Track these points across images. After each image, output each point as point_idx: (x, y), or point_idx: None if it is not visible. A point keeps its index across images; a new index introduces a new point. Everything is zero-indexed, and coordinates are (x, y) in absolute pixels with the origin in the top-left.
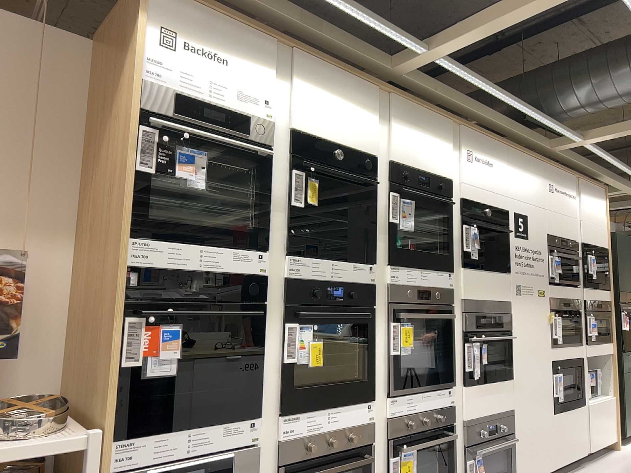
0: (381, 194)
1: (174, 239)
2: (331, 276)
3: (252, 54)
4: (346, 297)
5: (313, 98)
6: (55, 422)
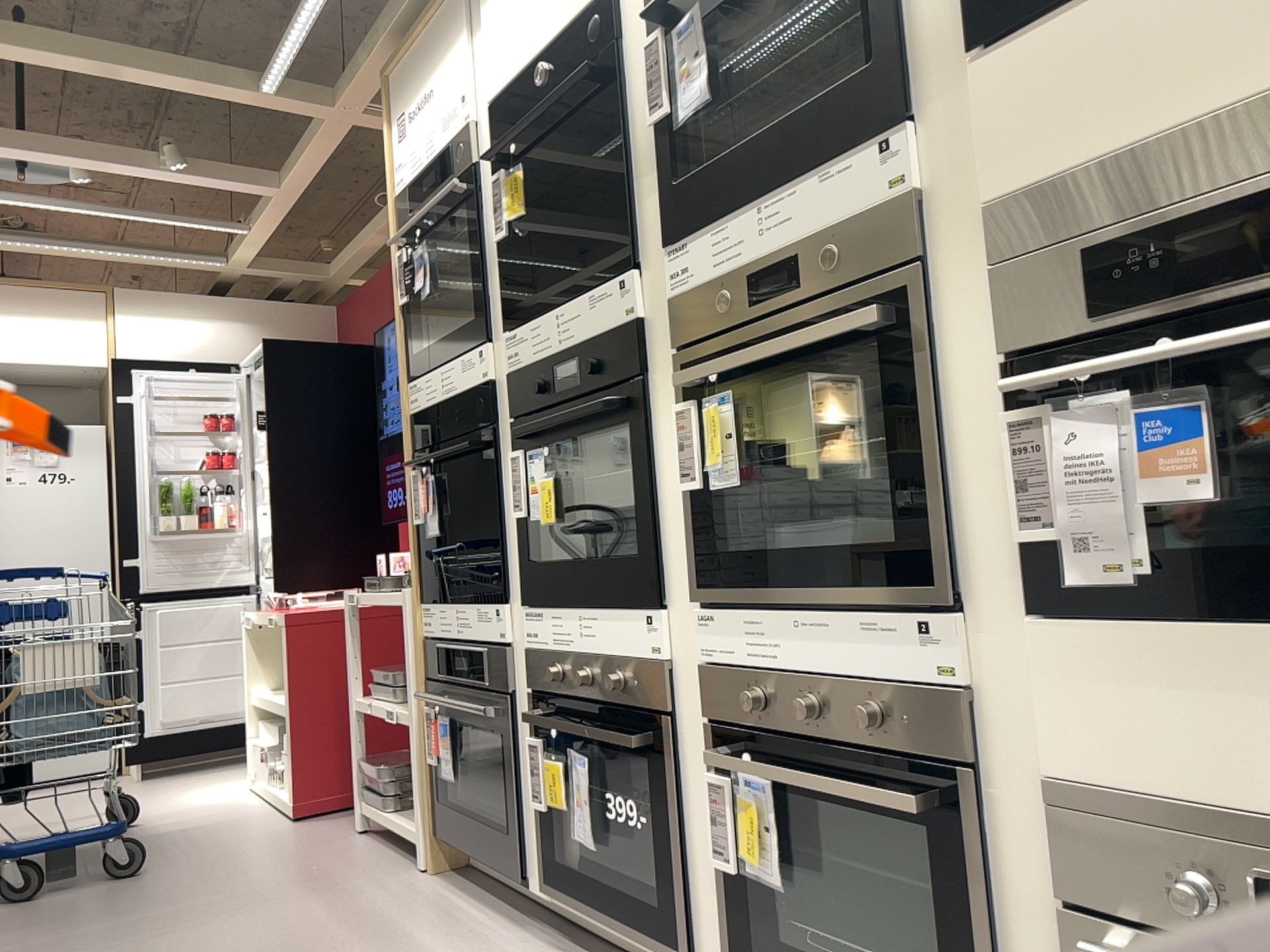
0: (629, 62)
1: (422, 373)
2: (558, 343)
3: (441, 39)
4: (584, 377)
5: (499, 6)
6: (412, 587)
